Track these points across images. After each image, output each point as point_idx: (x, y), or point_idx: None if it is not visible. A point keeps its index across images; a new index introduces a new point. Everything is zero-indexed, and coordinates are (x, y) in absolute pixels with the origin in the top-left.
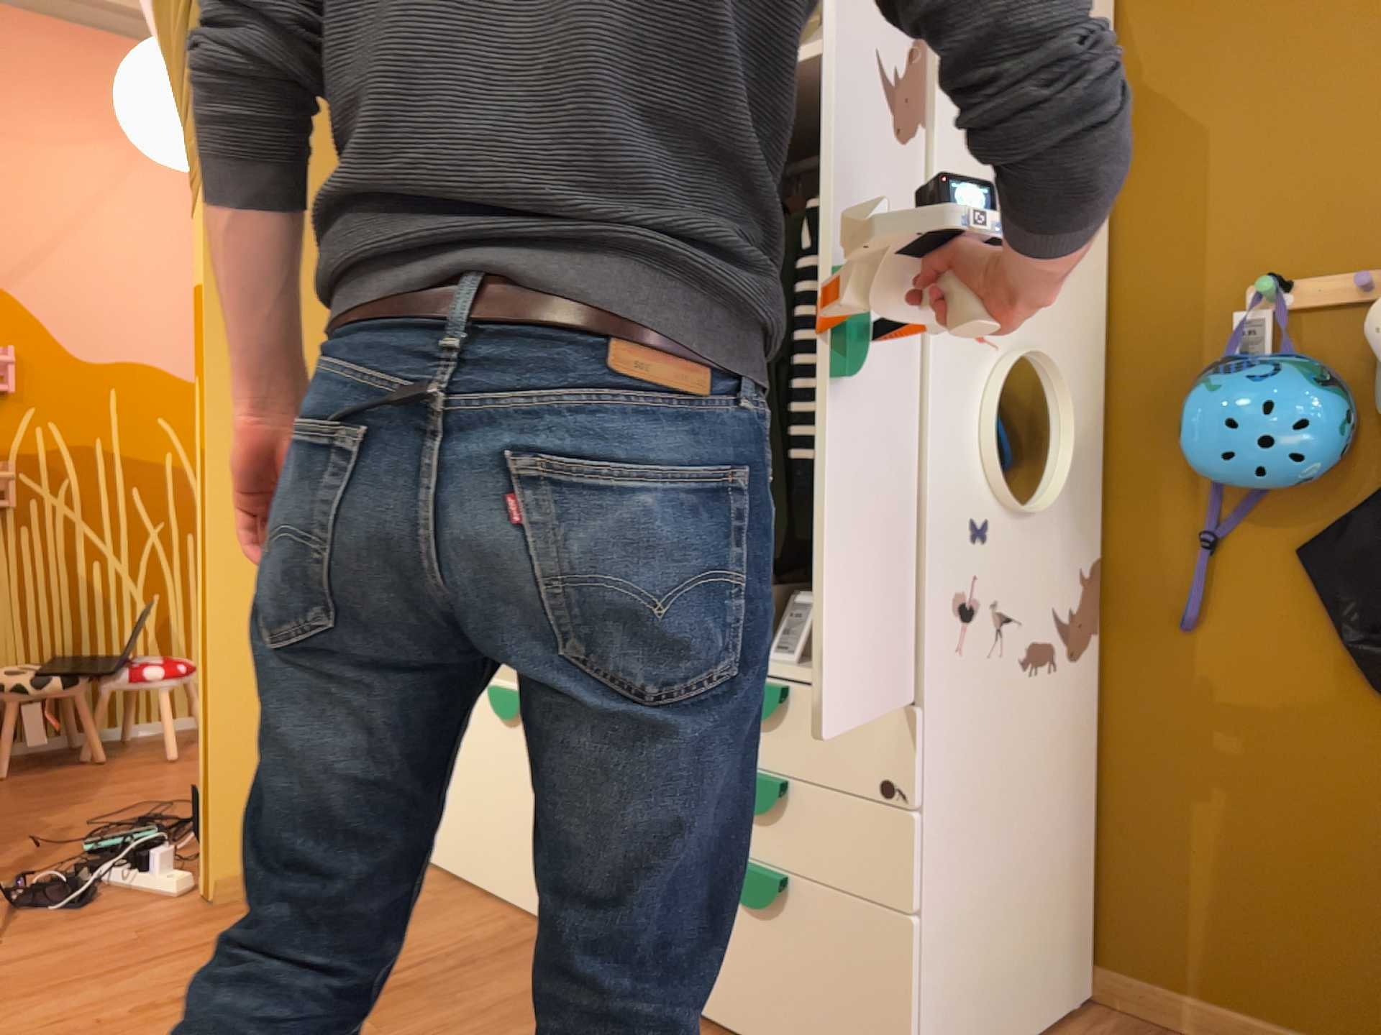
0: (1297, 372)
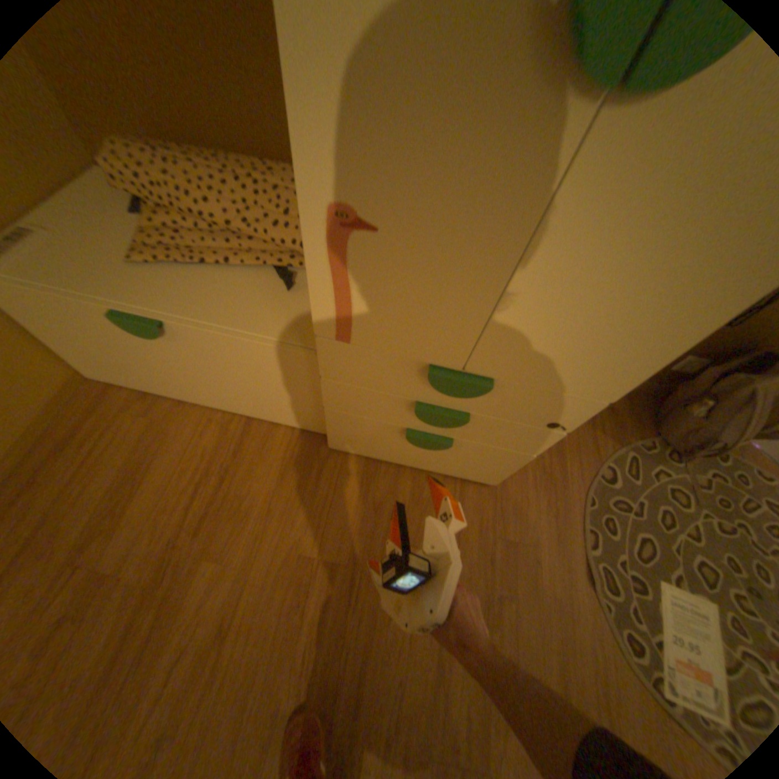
0: None
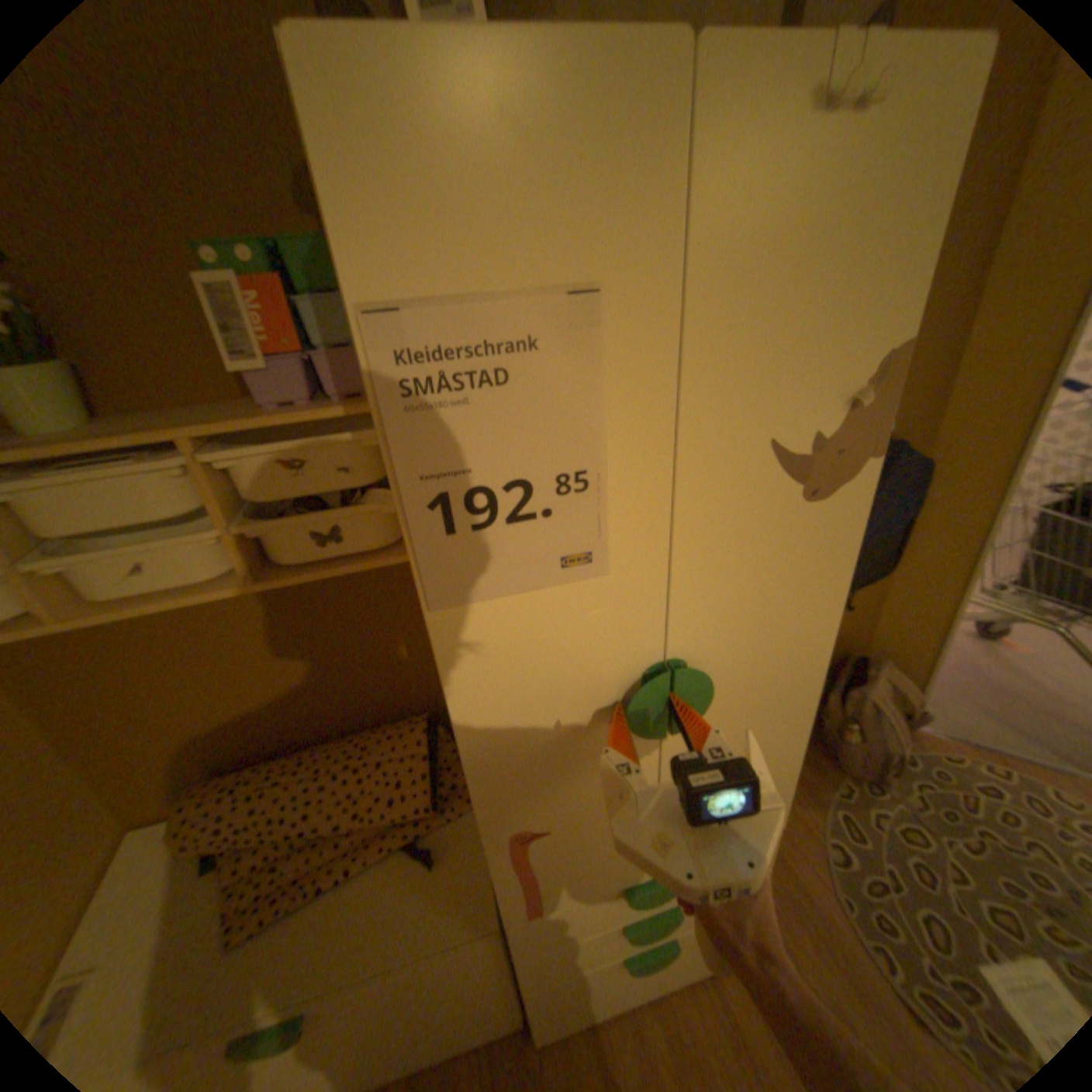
0: None
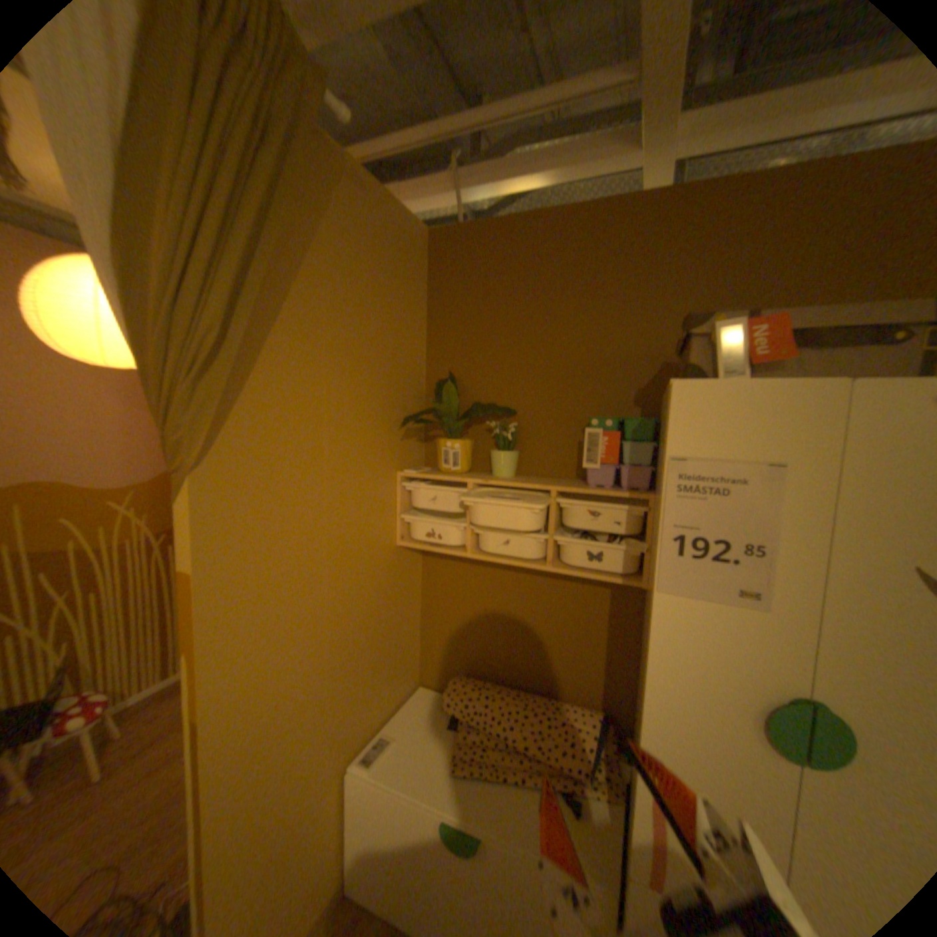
0: None
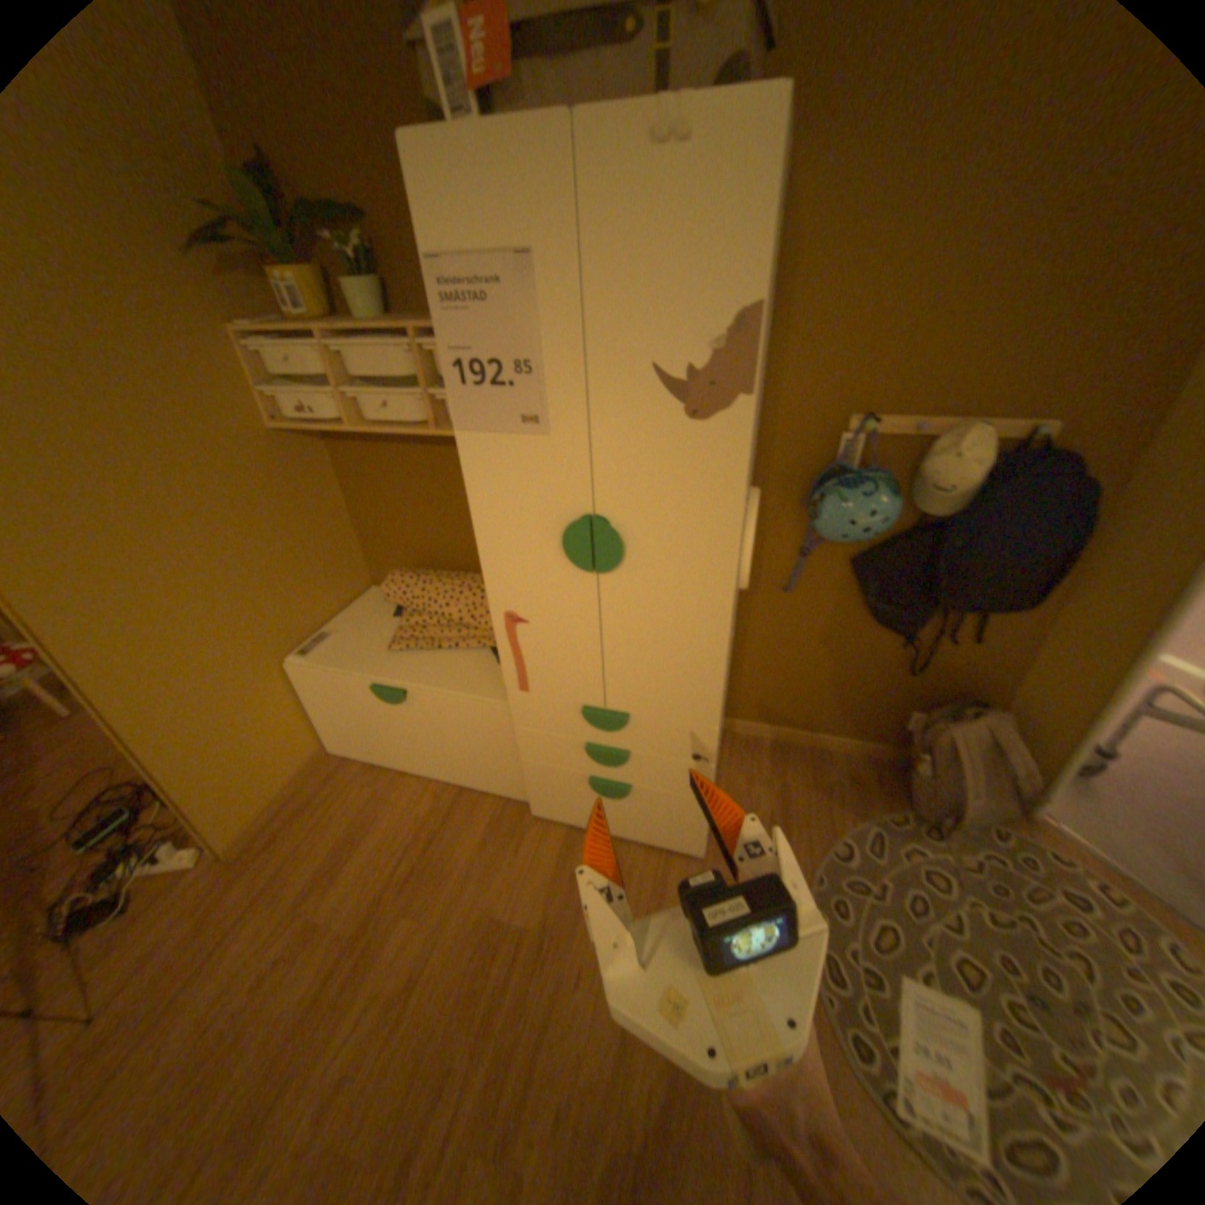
0: (885, 488)
